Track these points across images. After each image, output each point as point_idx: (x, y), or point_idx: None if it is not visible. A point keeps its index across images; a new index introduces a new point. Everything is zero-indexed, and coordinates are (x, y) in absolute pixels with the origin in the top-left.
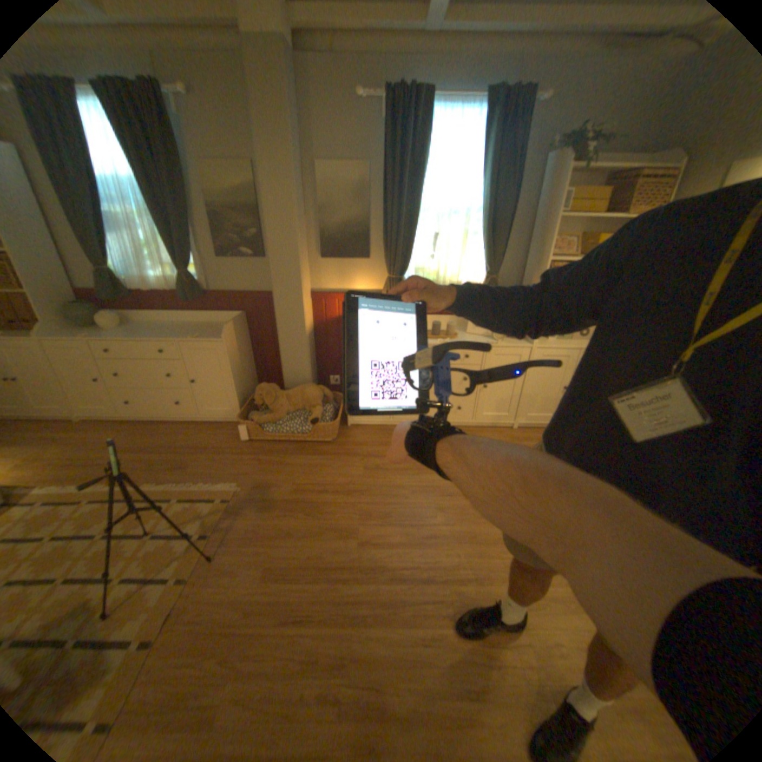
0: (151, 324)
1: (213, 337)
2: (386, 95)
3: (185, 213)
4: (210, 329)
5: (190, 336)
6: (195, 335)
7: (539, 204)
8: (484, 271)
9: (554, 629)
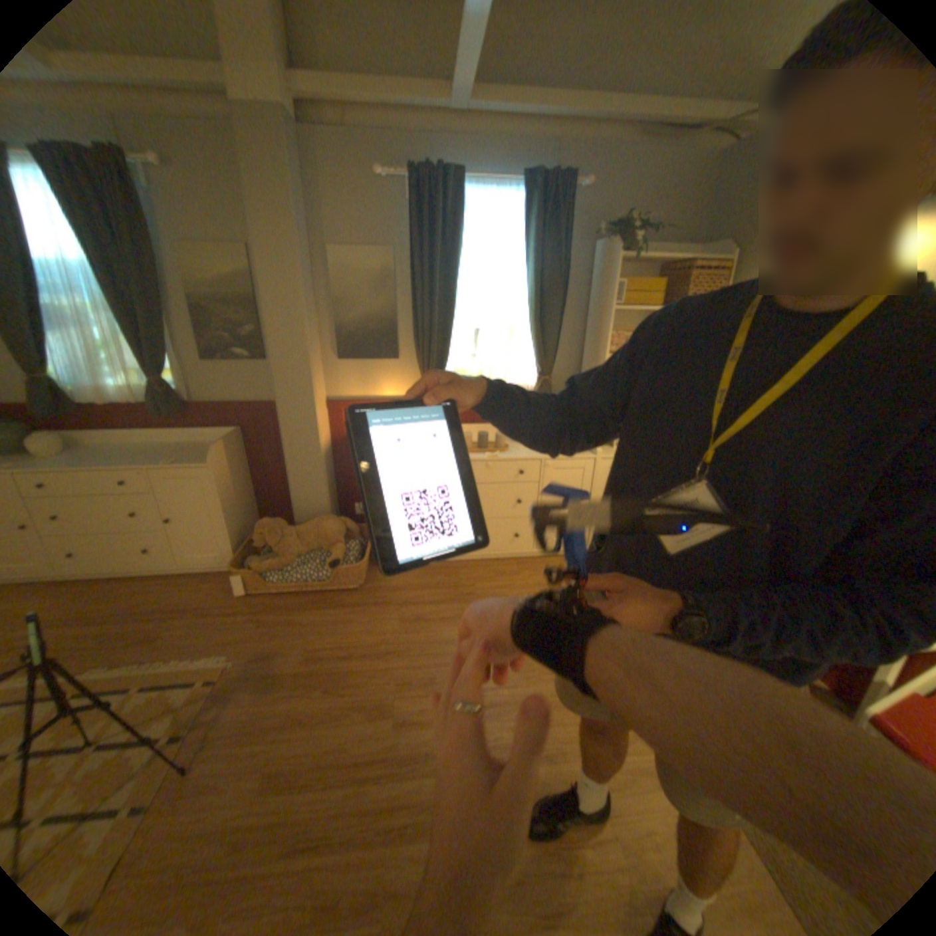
0: (109, 448)
1: (196, 462)
2: (409, 175)
3: (159, 306)
4: (193, 452)
5: (164, 462)
6: (172, 460)
7: (591, 296)
8: (536, 372)
9: (645, 812)
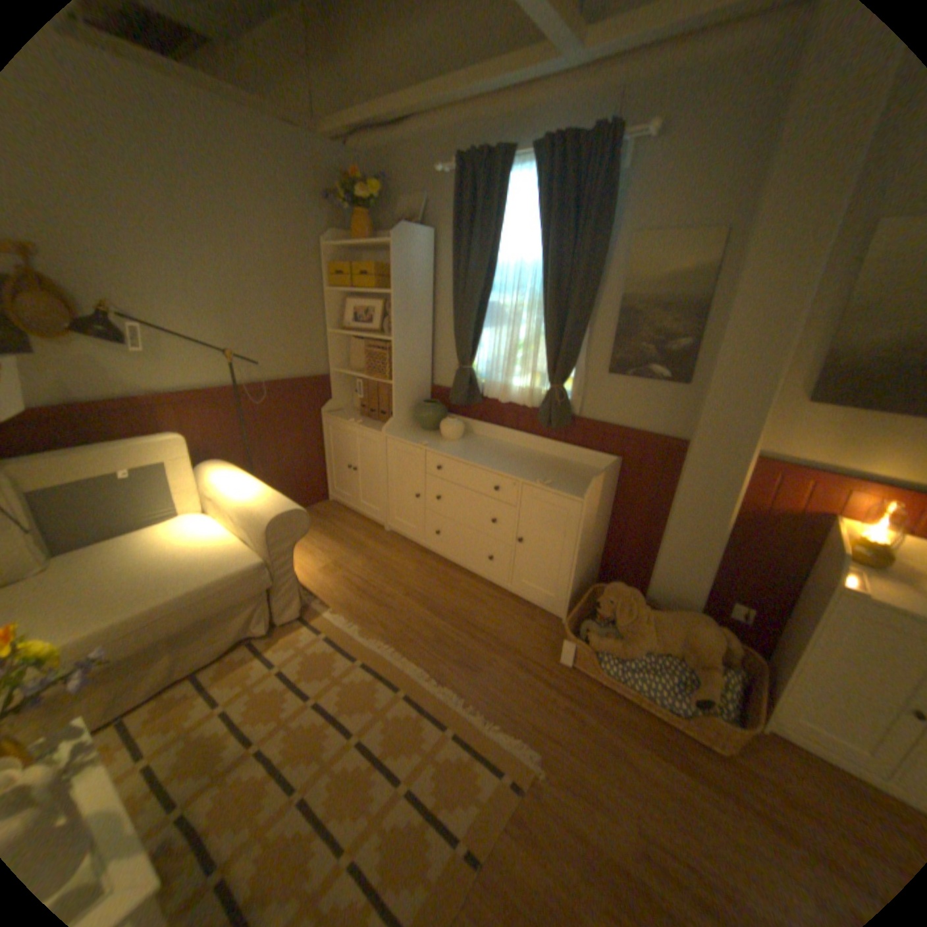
0: (494, 444)
1: (571, 491)
2: None
3: (591, 308)
4: (567, 474)
5: (541, 481)
6: (547, 479)
7: None
8: None
9: None
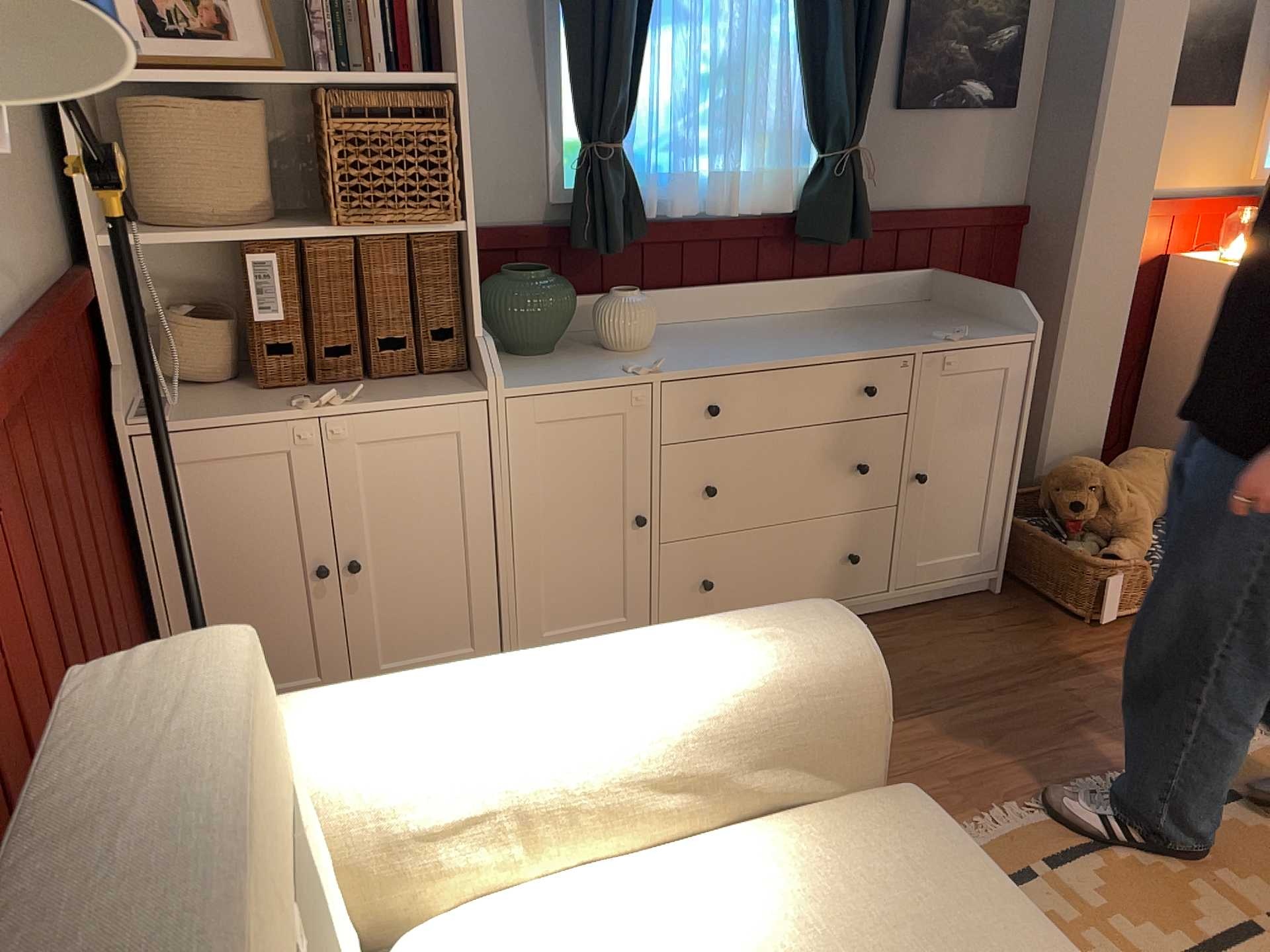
0: (704, 327)
1: (996, 332)
2: None
3: None
4: (914, 320)
5: (948, 334)
6: (932, 332)
7: None
8: None
9: None
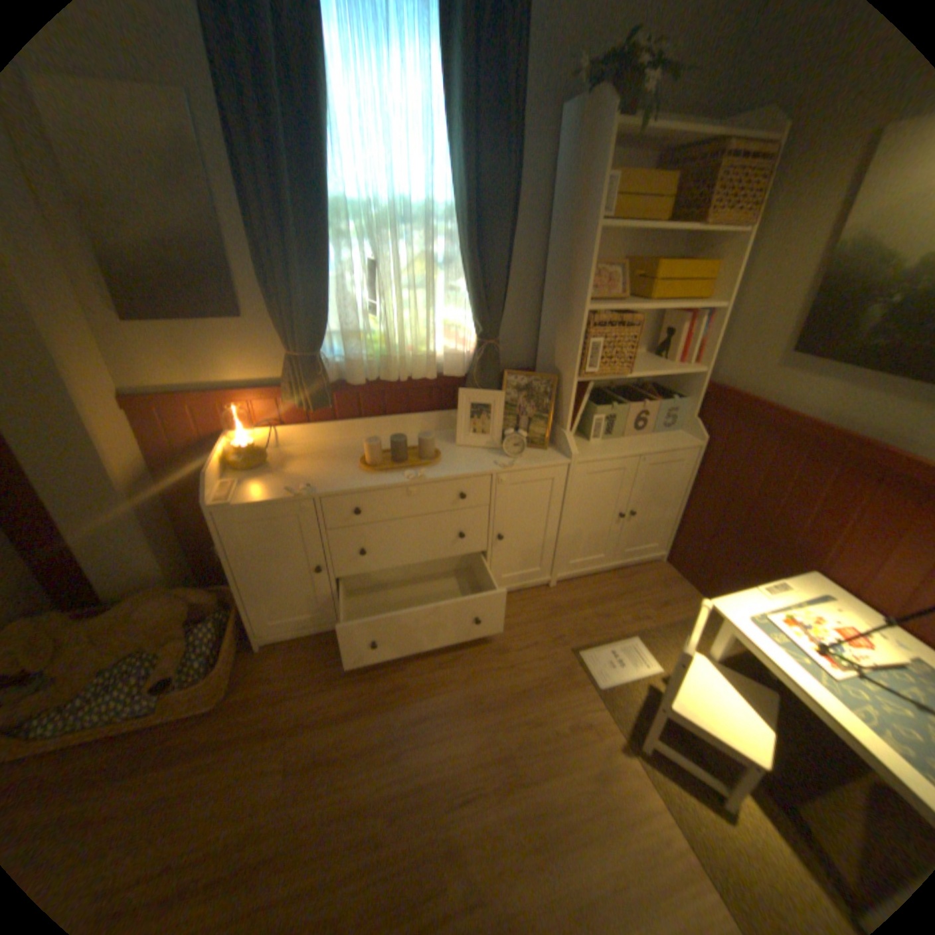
0: None
1: None
2: None
3: None
4: None
5: None
6: None
7: (557, 204)
8: (475, 332)
9: None
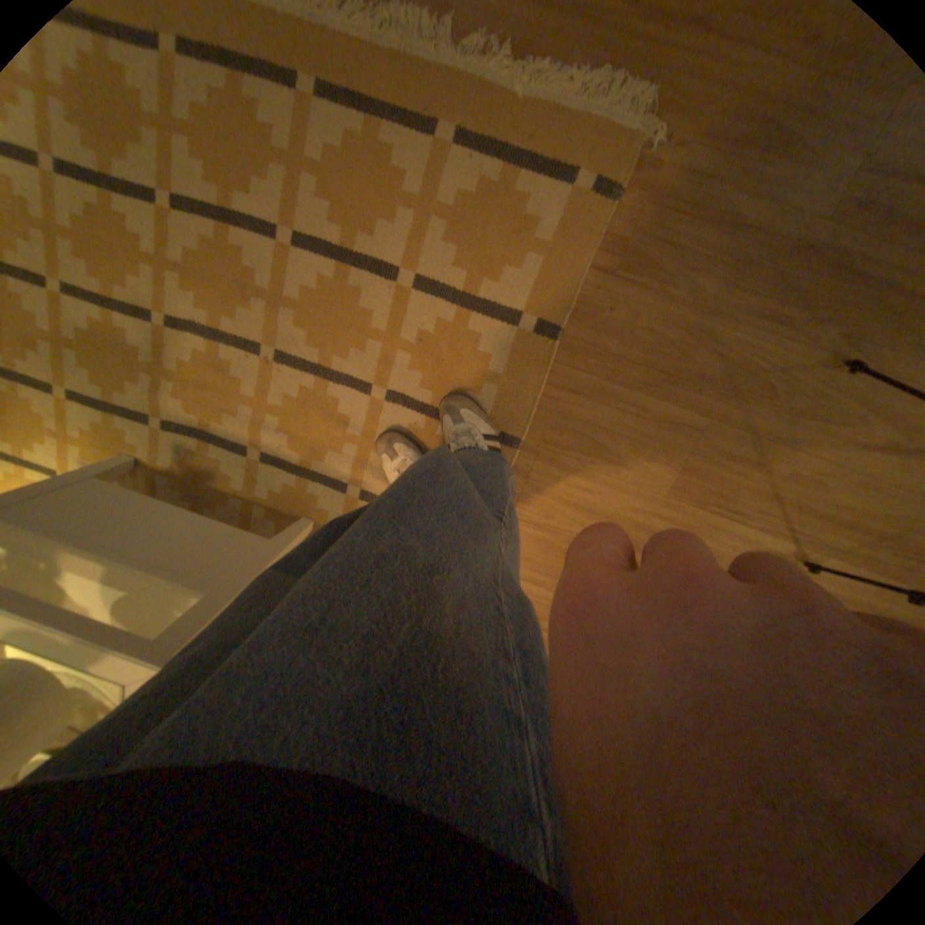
0: None
1: None
2: None
3: None
4: None
5: None
6: None
7: None
8: None
9: None
